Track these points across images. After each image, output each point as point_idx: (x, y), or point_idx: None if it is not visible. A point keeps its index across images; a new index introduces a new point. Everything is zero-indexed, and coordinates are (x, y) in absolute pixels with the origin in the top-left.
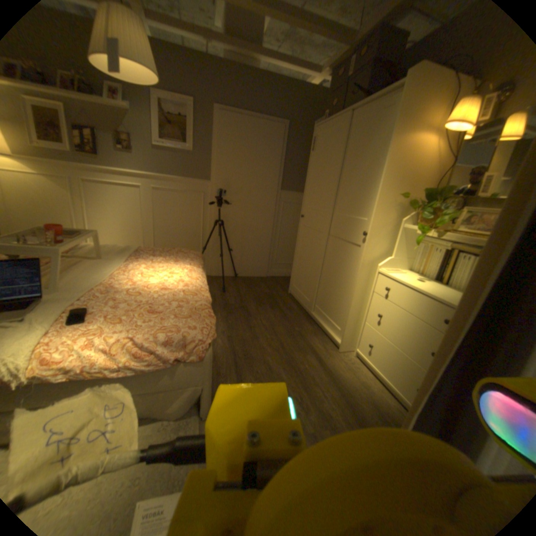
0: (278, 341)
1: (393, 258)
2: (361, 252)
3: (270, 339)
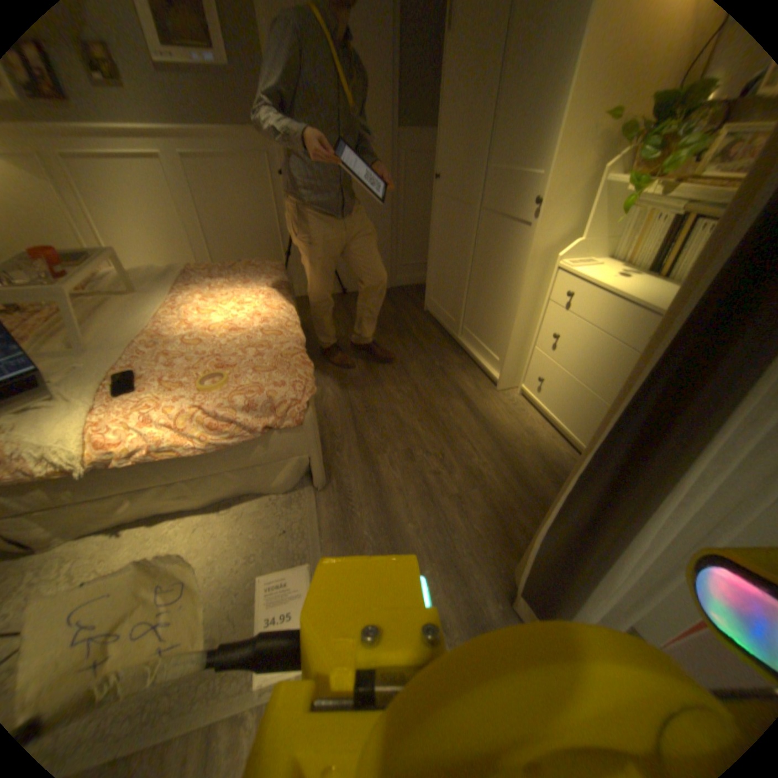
0: (411, 384)
1: (583, 240)
2: (531, 235)
3: (400, 382)
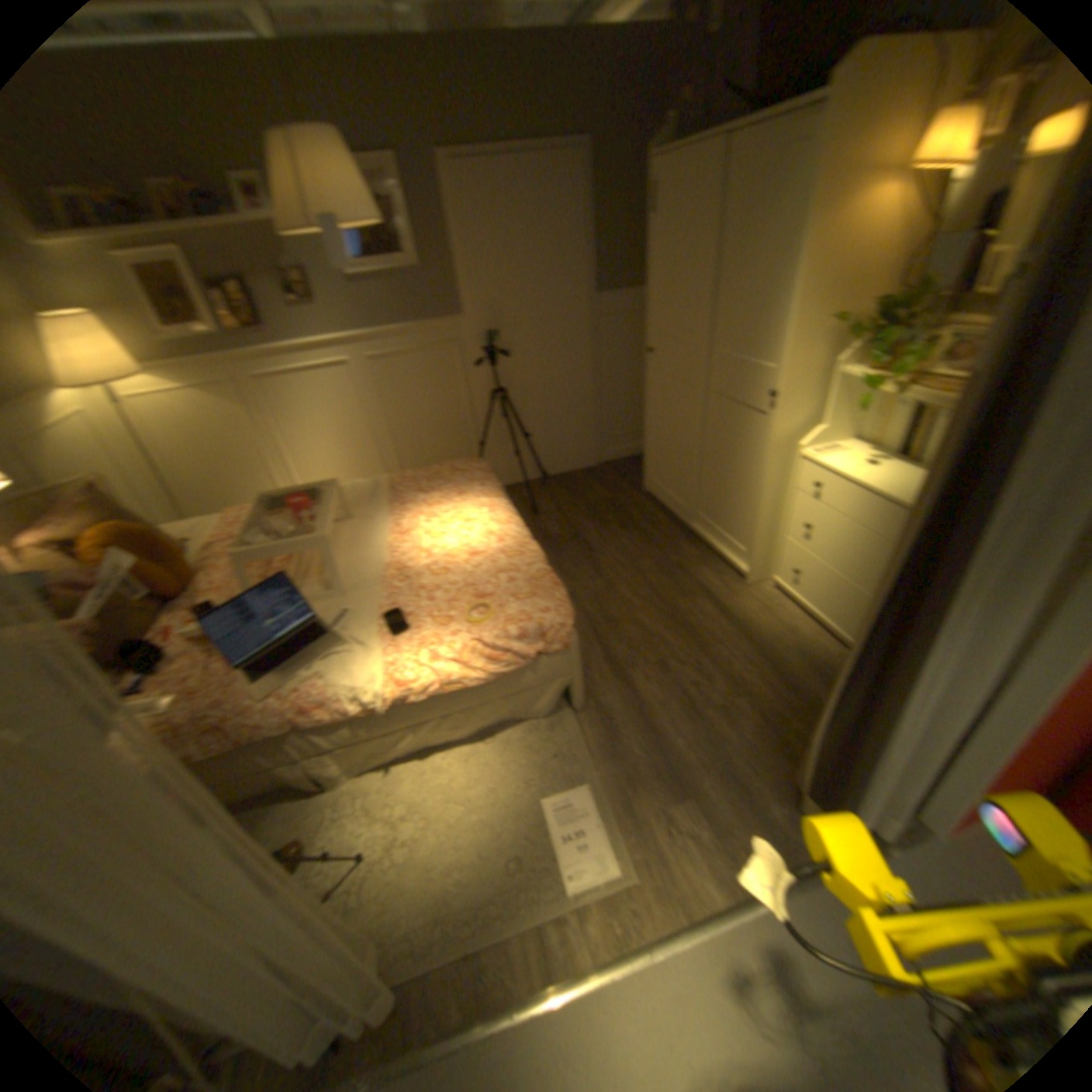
0: (646, 585)
1: (821, 428)
2: (766, 425)
3: (632, 585)
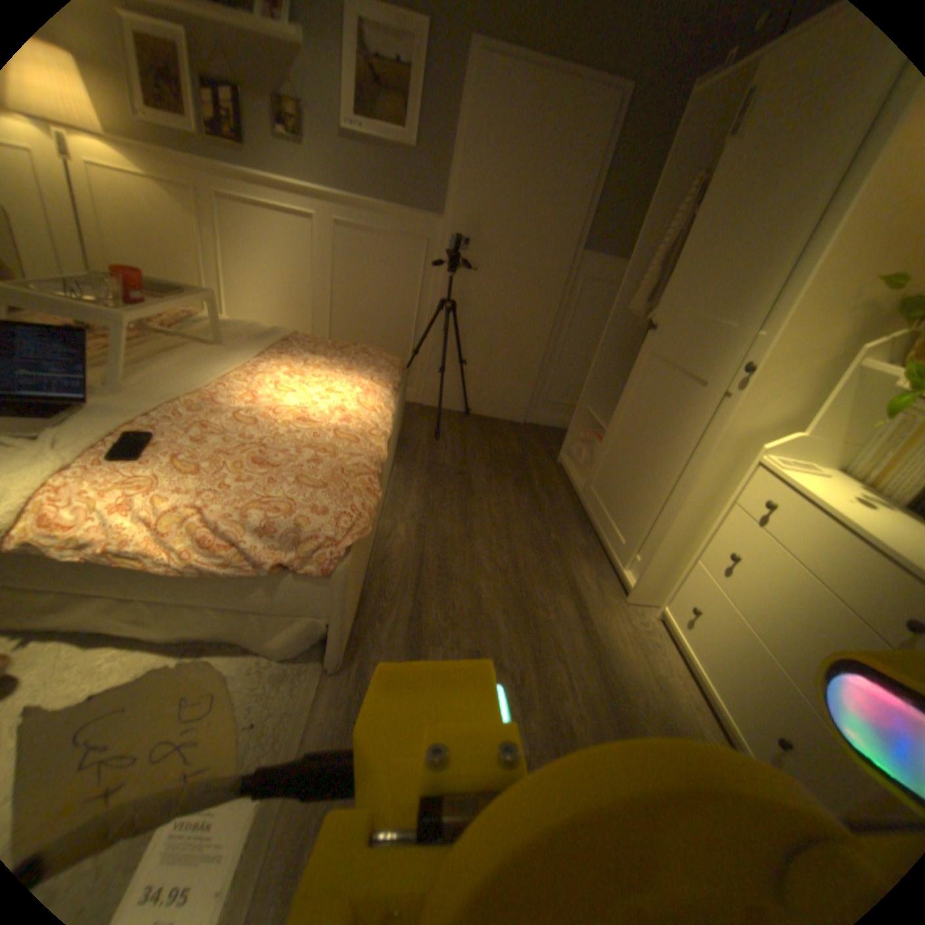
0: (510, 554)
1: (804, 437)
2: (728, 410)
3: (495, 547)
